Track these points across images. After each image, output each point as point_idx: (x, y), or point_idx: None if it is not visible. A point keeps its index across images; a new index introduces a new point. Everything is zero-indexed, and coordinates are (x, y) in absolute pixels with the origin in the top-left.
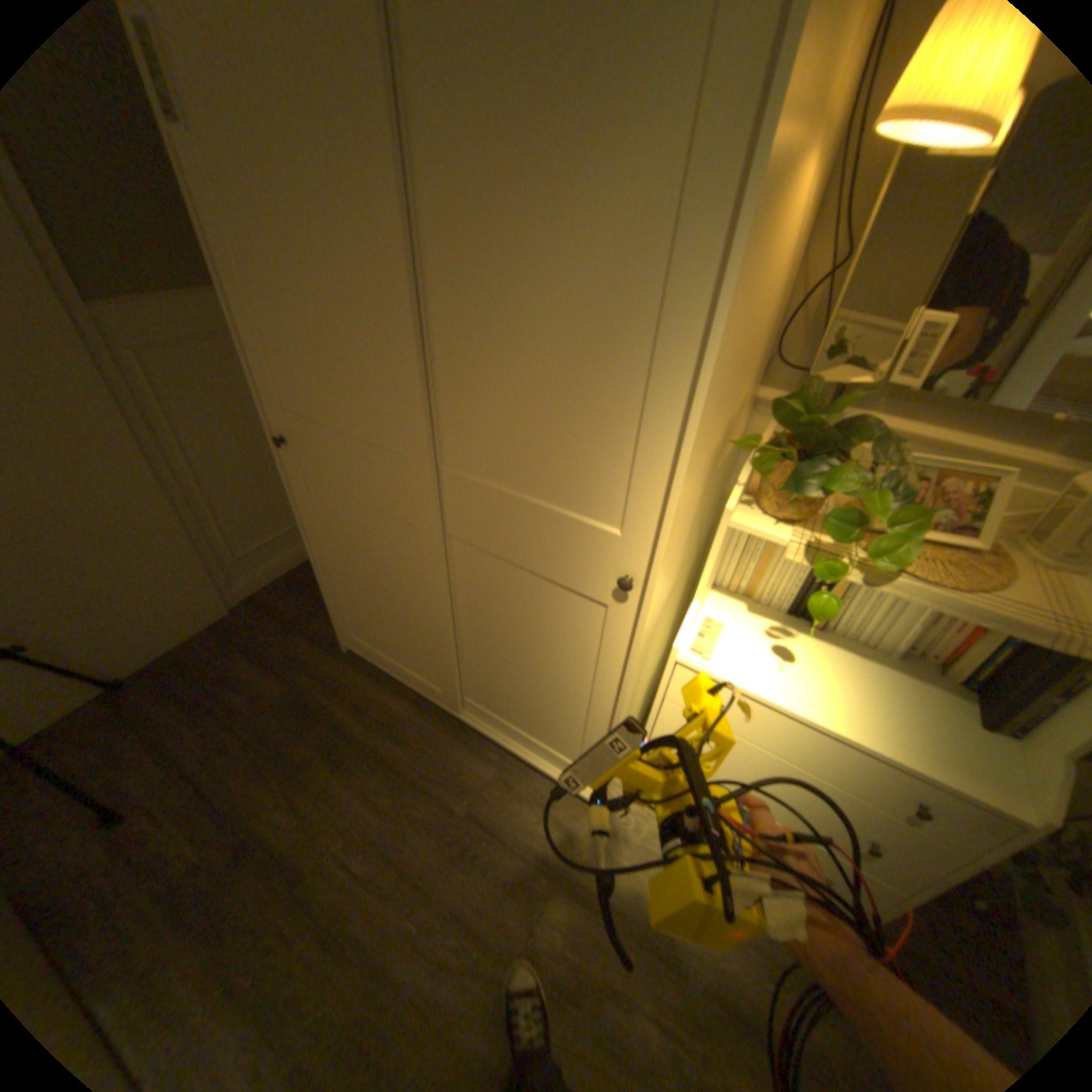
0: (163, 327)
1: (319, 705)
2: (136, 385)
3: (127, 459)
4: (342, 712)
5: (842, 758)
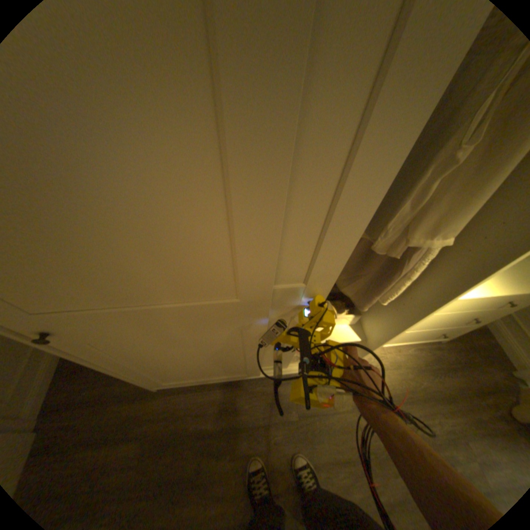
0: None
1: (171, 434)
2: None
3: None
4: (190, 426)
5: (483, 302)
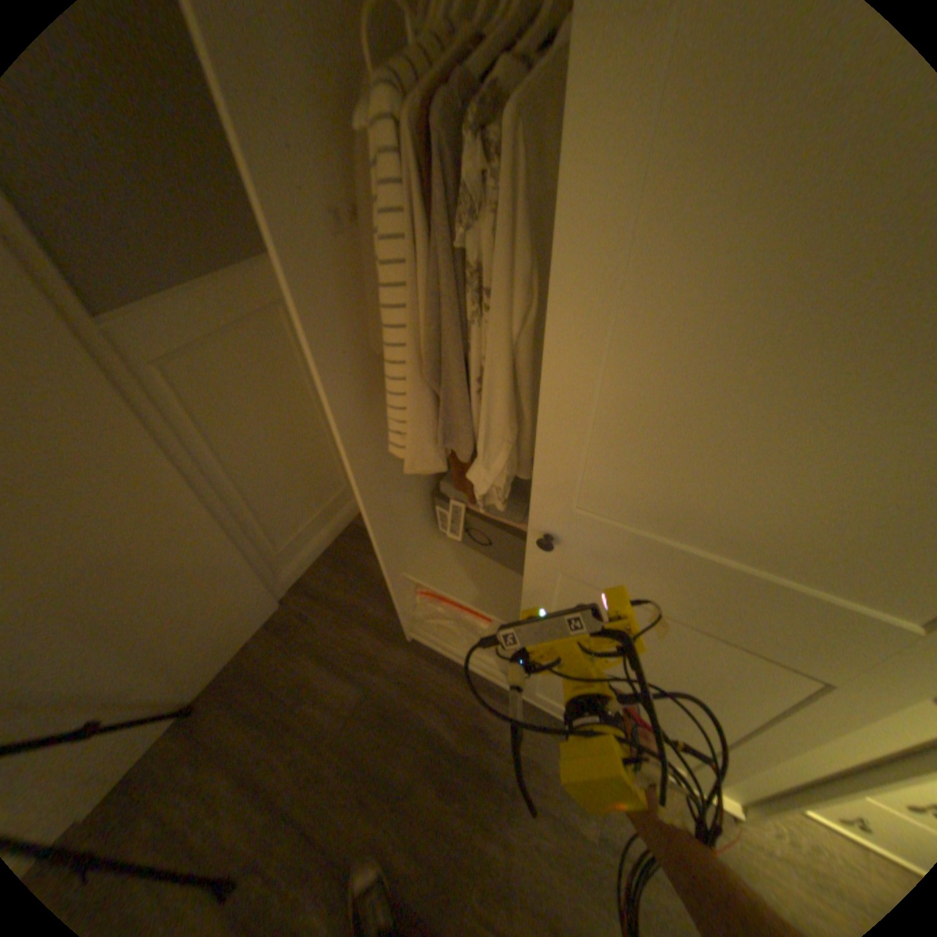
0: (182, 328)
1: (401, 711)
2: (163, 401)
3: (167, 486)
4: (428, 718)
5: None
